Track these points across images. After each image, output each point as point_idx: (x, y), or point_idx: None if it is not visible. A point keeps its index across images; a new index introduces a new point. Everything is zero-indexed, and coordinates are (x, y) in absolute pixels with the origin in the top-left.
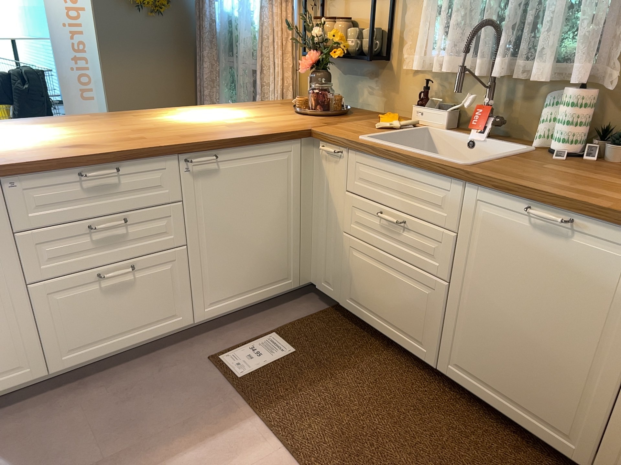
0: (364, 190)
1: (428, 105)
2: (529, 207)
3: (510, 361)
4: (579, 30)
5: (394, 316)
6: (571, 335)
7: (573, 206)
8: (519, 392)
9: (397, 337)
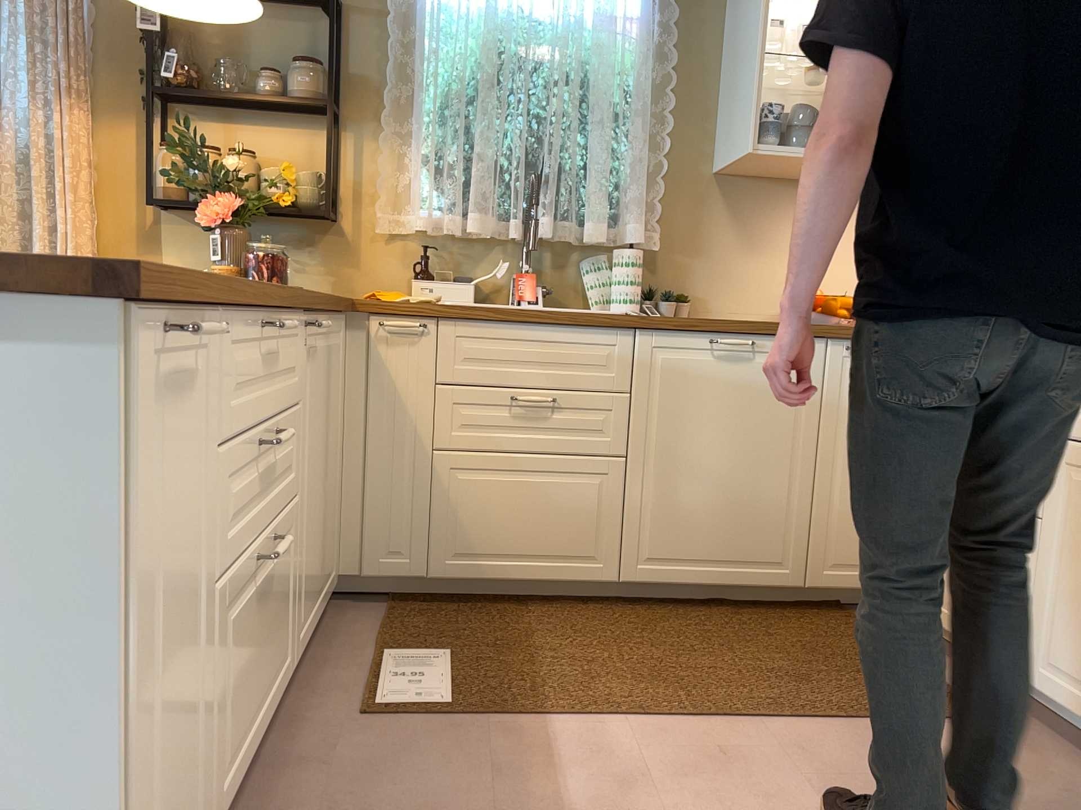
0: (472, 375)
1: (435, 277)
2: (713, 338)
3: (715, 515)
4: (625, 189)
5: (546, 541)
6: (769, 454)
7: (756, 326)
8: (728, 546)
9: (553, 573)
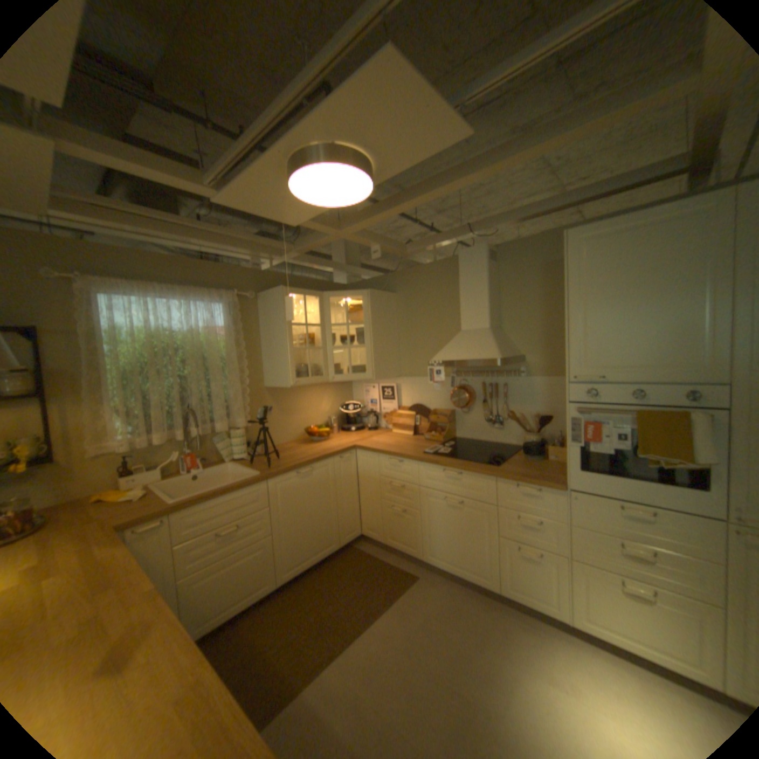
0: (194, 536)
1: (133, 475)
2: (297, 473)
3: (308, 540)
4: (232, 407)
5: (243, 593)
6: (322, 507)
7: (311, 463)
8: (314, 550)
9: (248, 604)
